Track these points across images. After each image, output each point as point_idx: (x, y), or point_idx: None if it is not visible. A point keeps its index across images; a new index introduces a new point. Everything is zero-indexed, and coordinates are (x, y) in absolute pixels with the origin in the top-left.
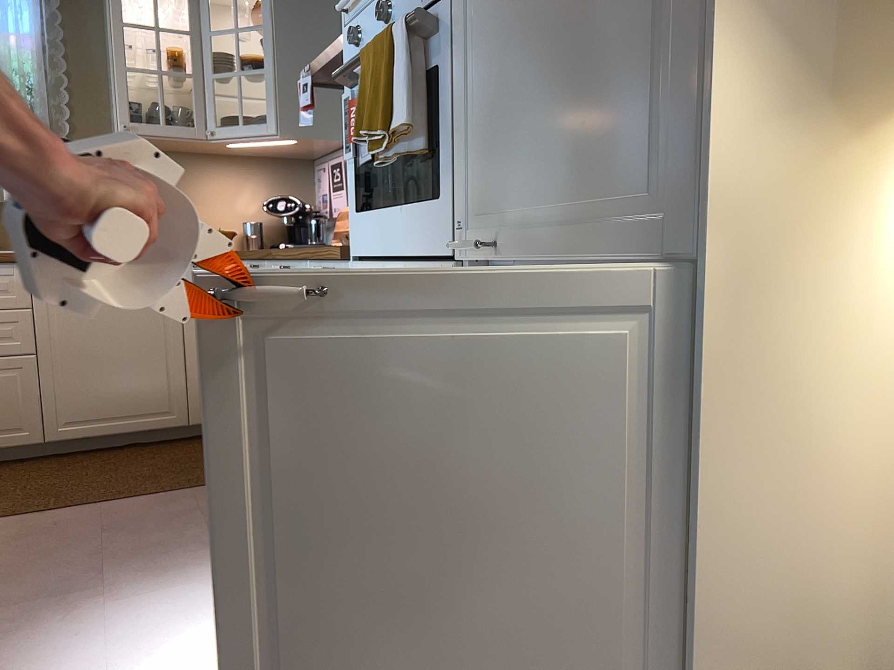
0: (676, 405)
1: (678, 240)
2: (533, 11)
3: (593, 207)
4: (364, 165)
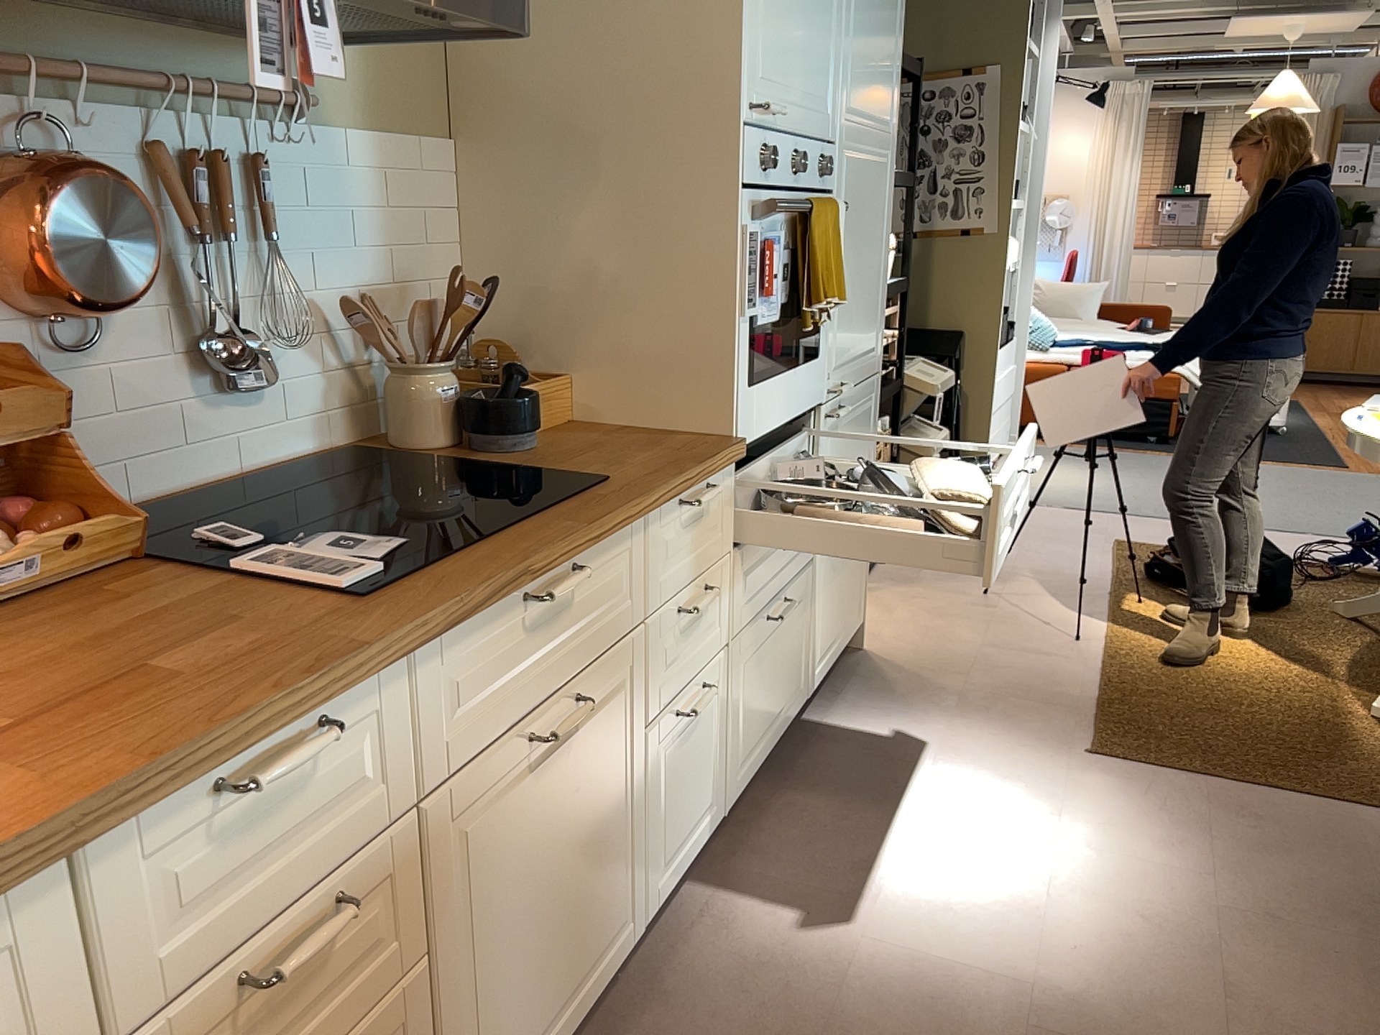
0: (872, 431)
1: (877, 363)
2: (859, 241)
3: (864, 352)
4: (756, 325)
